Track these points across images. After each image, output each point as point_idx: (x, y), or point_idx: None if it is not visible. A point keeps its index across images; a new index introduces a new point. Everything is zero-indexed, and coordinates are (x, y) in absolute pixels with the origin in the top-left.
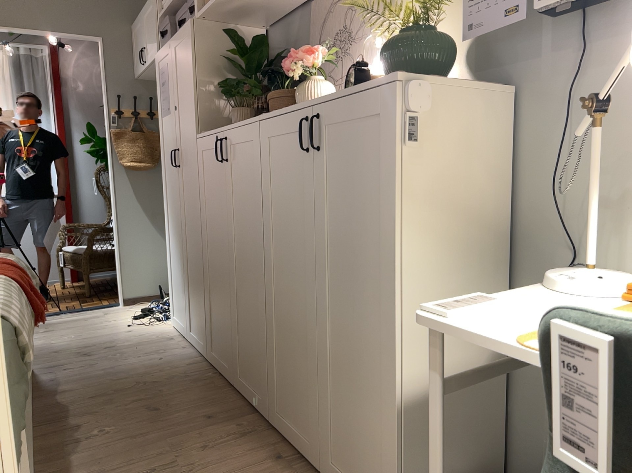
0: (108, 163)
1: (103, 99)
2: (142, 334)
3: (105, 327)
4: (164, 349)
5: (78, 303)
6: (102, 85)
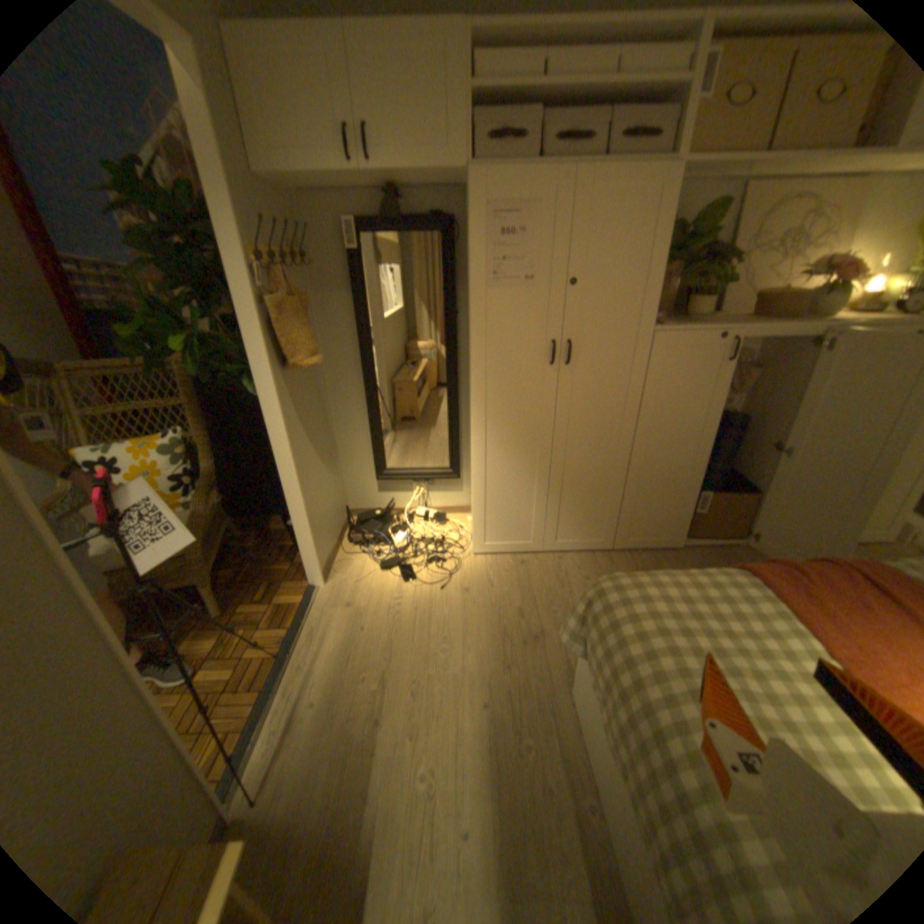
0: (255, 368)
1: (216, 221)
2: (484, 581)
3: (426, 610)
4: (553, 571)
5: (246, 631)
6: (202, 182)
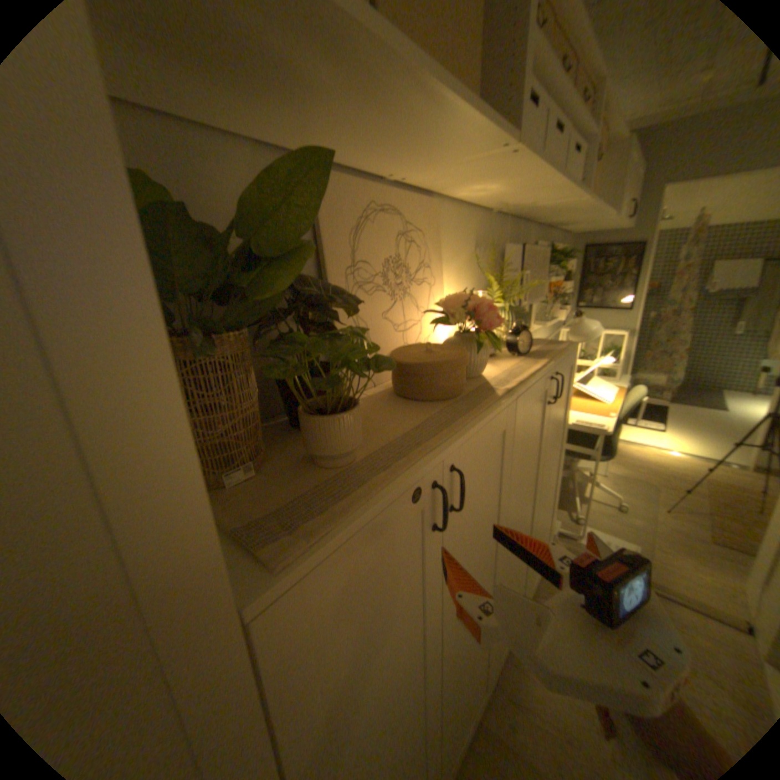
0: None
1: None
2: None
3: None
4: None
5: None
6: None
